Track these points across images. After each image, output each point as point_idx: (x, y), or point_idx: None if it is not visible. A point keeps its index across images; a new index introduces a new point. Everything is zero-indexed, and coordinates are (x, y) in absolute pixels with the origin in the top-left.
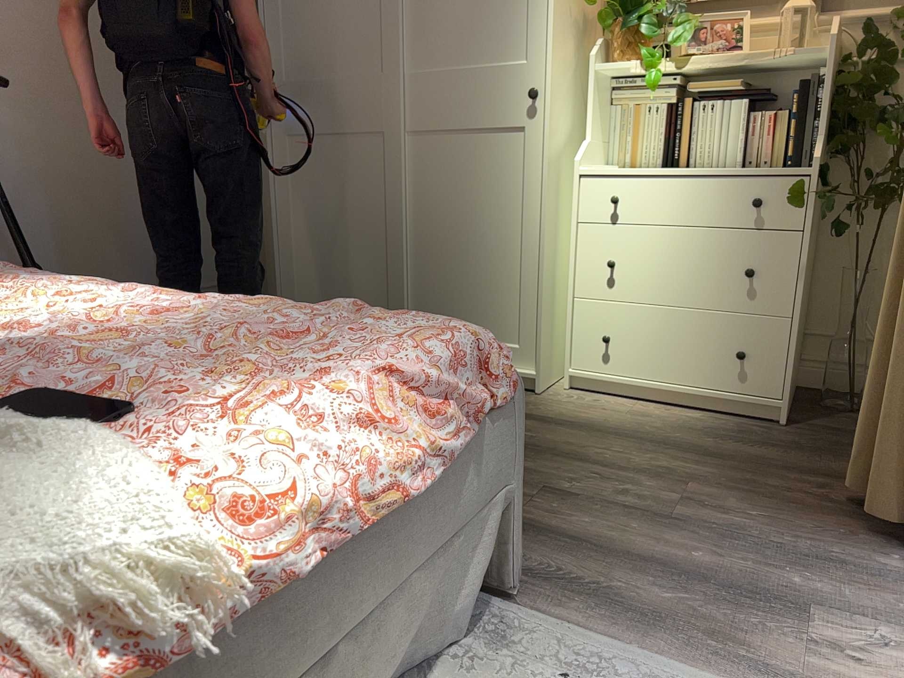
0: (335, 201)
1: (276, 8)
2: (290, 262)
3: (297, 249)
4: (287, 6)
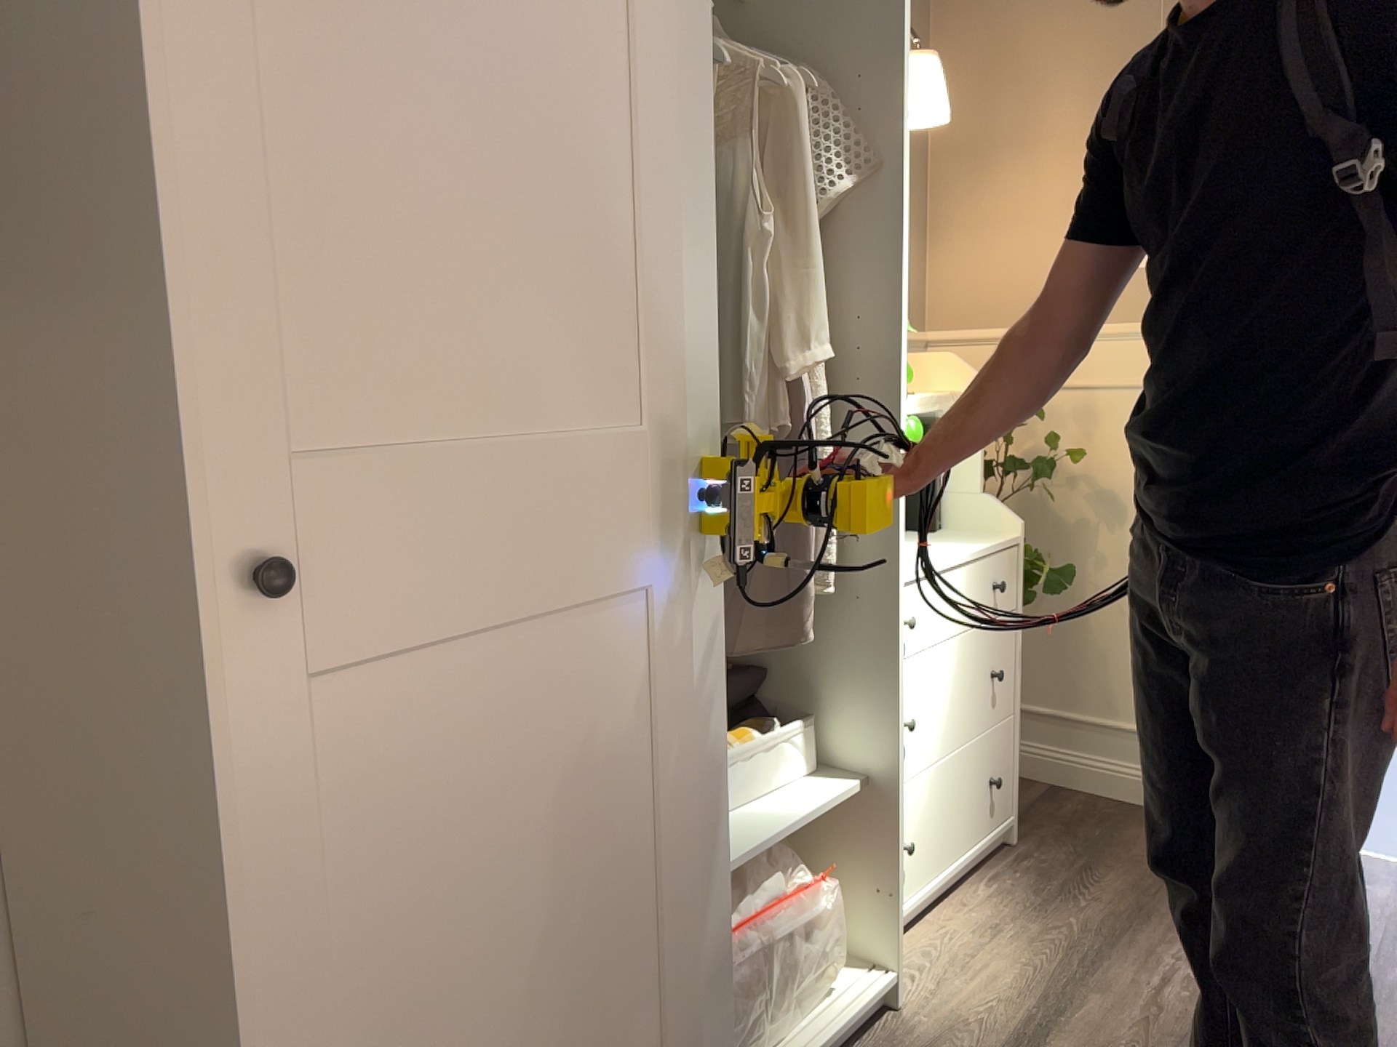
0: (506, 841)
1: (246, 131)
2: None
3: None
4: (294, 141)
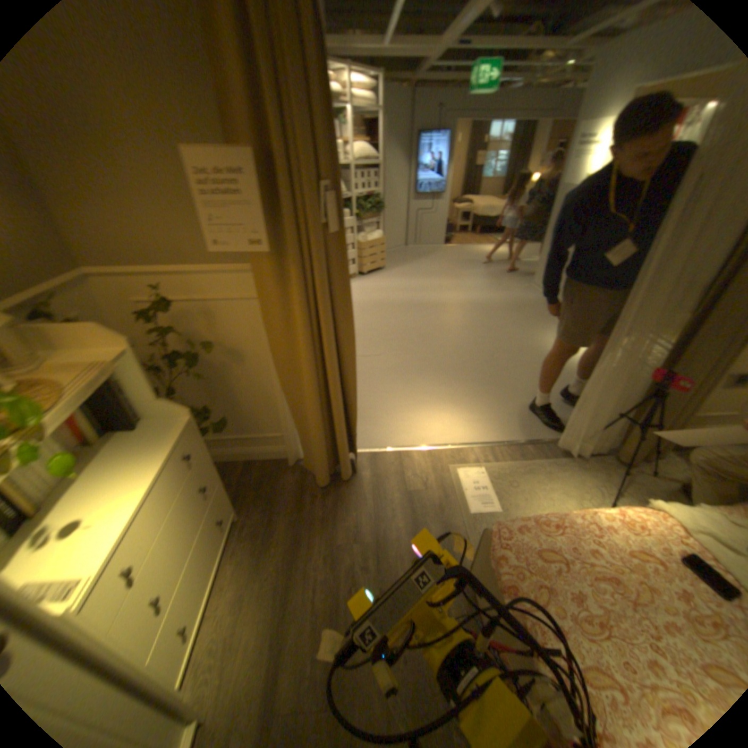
0: None
1: None
2: None
3: None
4: None
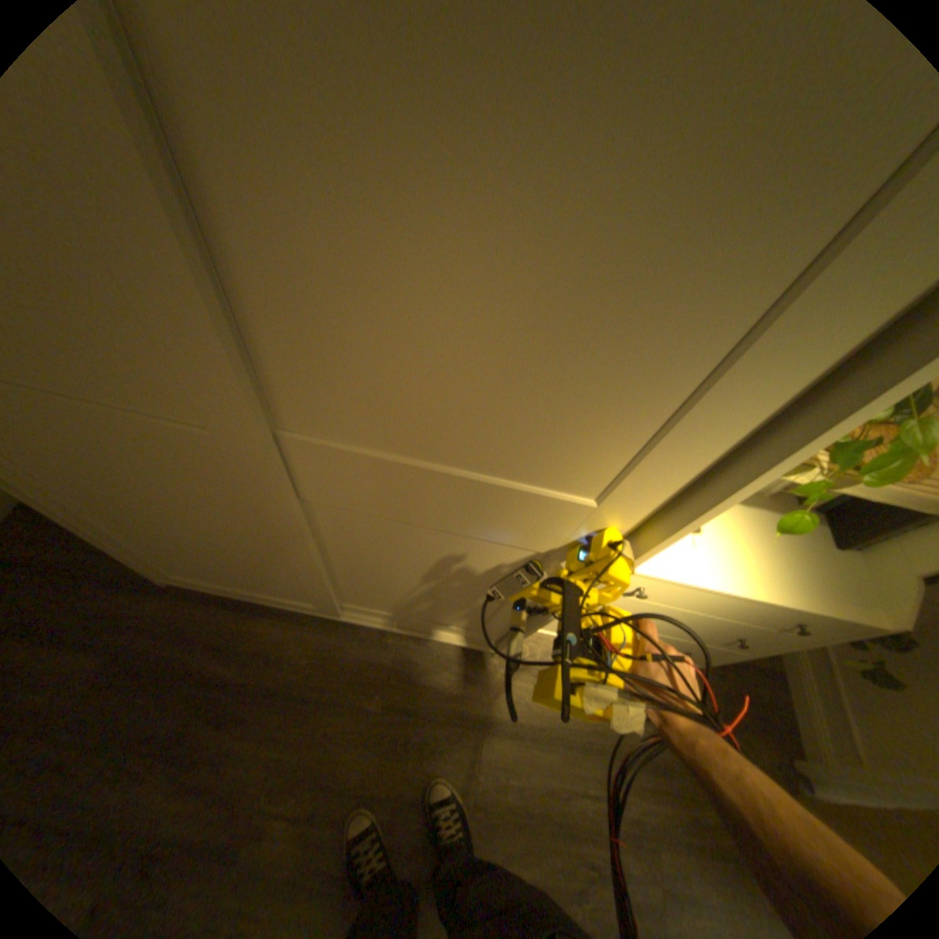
0: (174, 526)
1: None
2: (121, 546)
3: (127, 541)
4: None
